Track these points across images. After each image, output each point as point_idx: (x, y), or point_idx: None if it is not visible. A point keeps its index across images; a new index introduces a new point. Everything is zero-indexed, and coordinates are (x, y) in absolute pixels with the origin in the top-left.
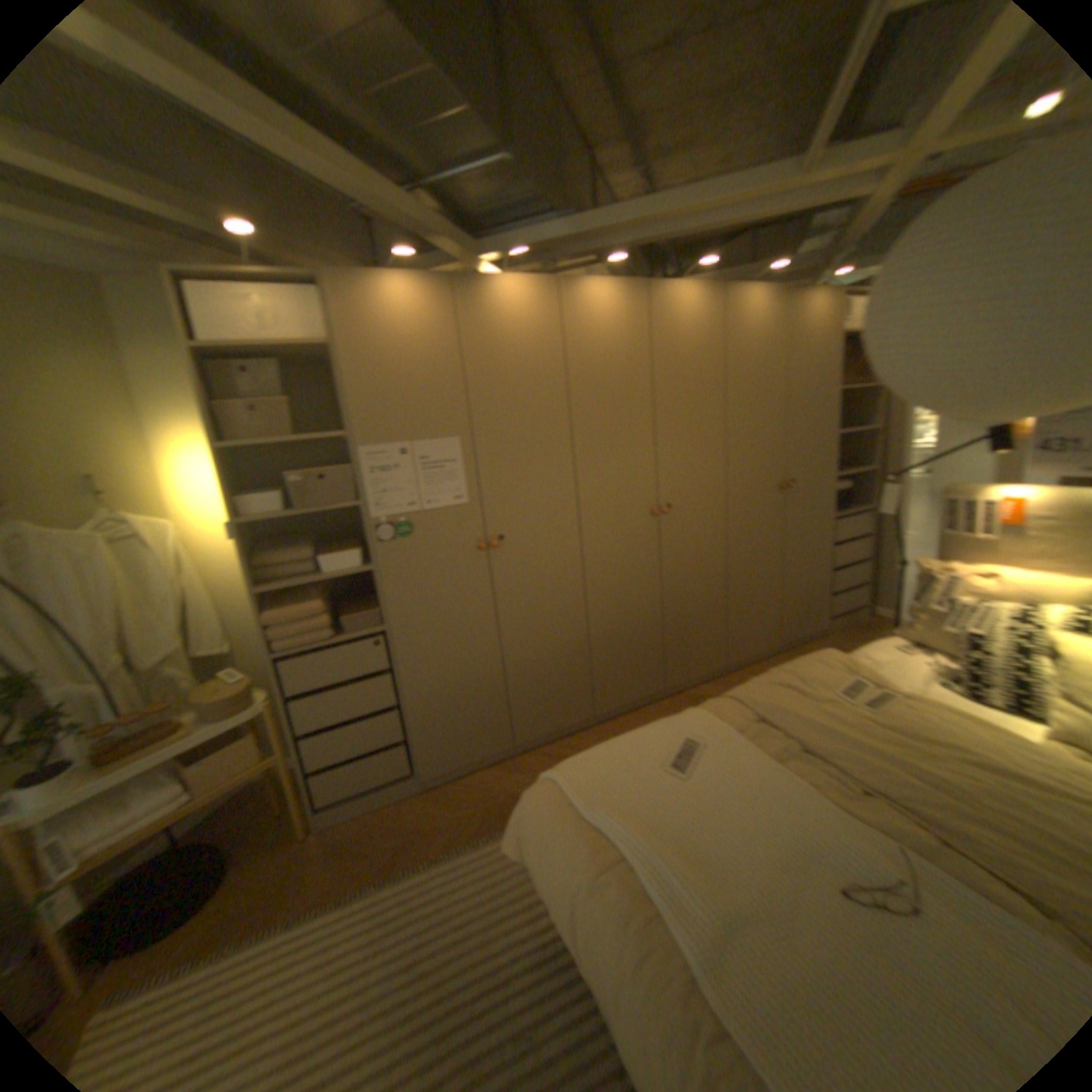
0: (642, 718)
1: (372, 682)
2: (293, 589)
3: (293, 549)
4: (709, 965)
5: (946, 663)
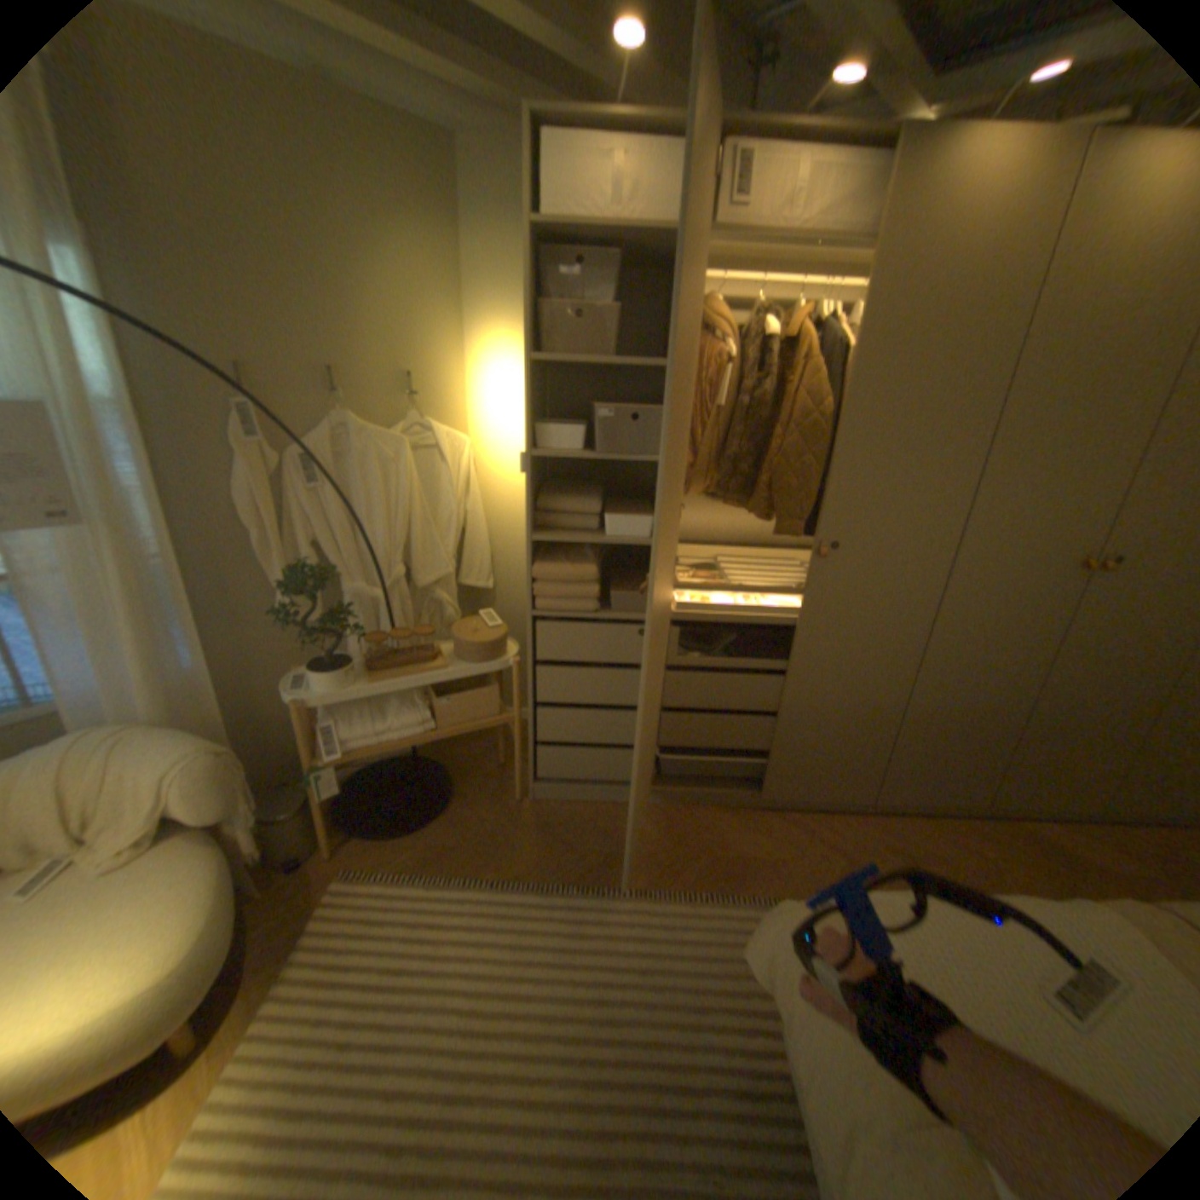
0: (941, 832)
1: (622, 672)
2: (566, 543)
3: (578, 498)
4: None
5: None
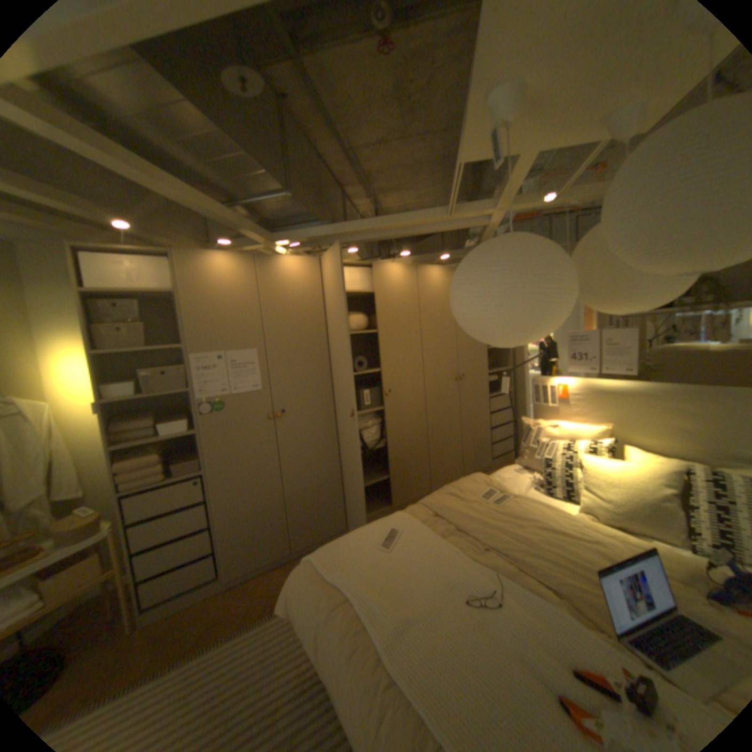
0: None
1: (188, 512)
2: (133, 449)
3: (136, 421)
4: (387, 649)
5: (538, 477)
